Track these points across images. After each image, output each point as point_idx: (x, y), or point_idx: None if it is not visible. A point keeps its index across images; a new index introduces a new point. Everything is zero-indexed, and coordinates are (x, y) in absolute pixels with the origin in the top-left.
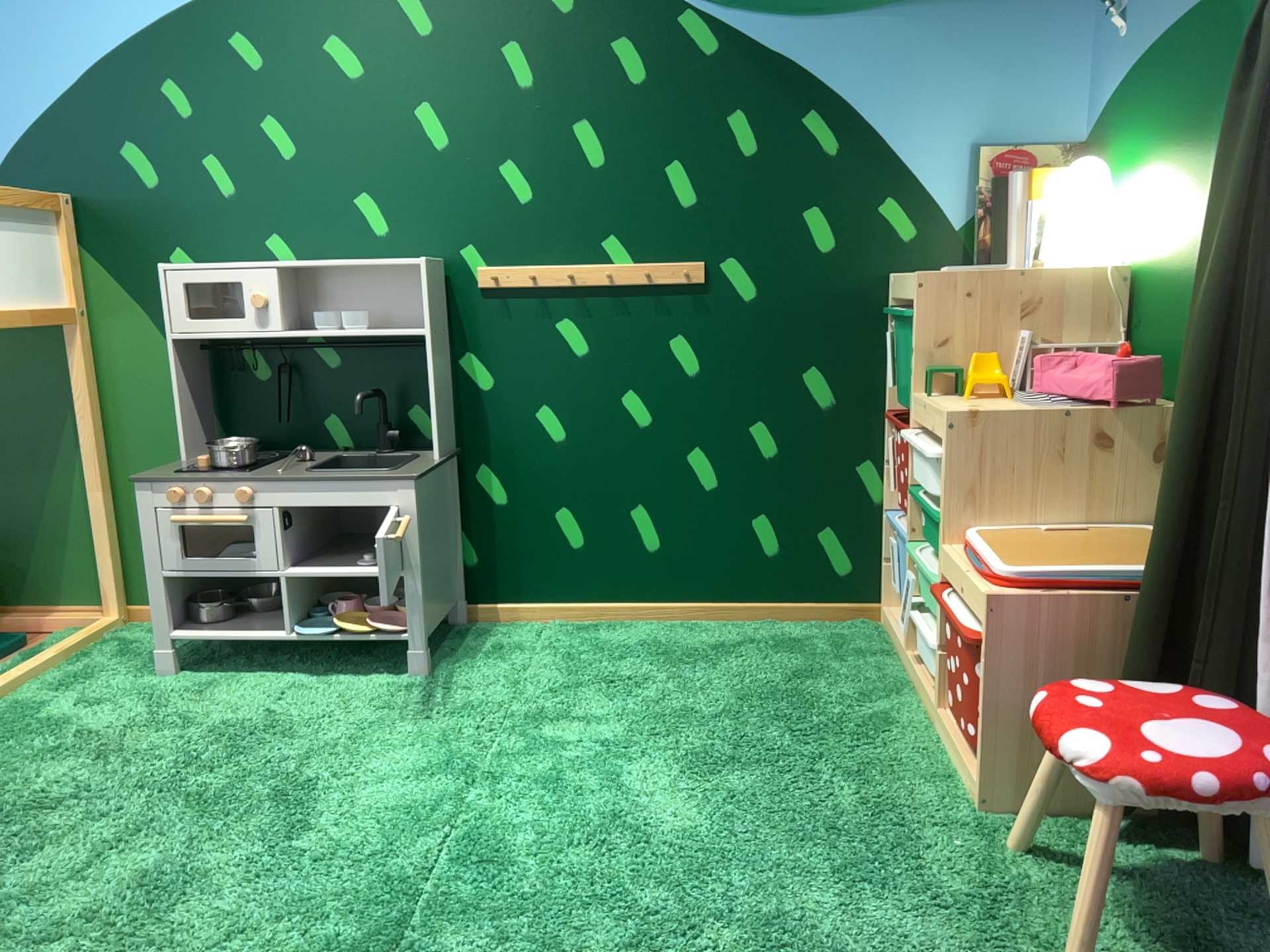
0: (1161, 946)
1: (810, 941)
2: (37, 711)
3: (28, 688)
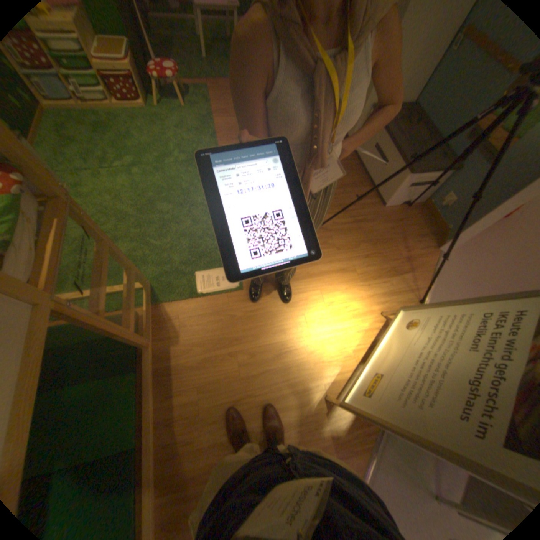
0: (175, 100)
1: (177, 126)
2: (81, 278)
3: (59, 294)
